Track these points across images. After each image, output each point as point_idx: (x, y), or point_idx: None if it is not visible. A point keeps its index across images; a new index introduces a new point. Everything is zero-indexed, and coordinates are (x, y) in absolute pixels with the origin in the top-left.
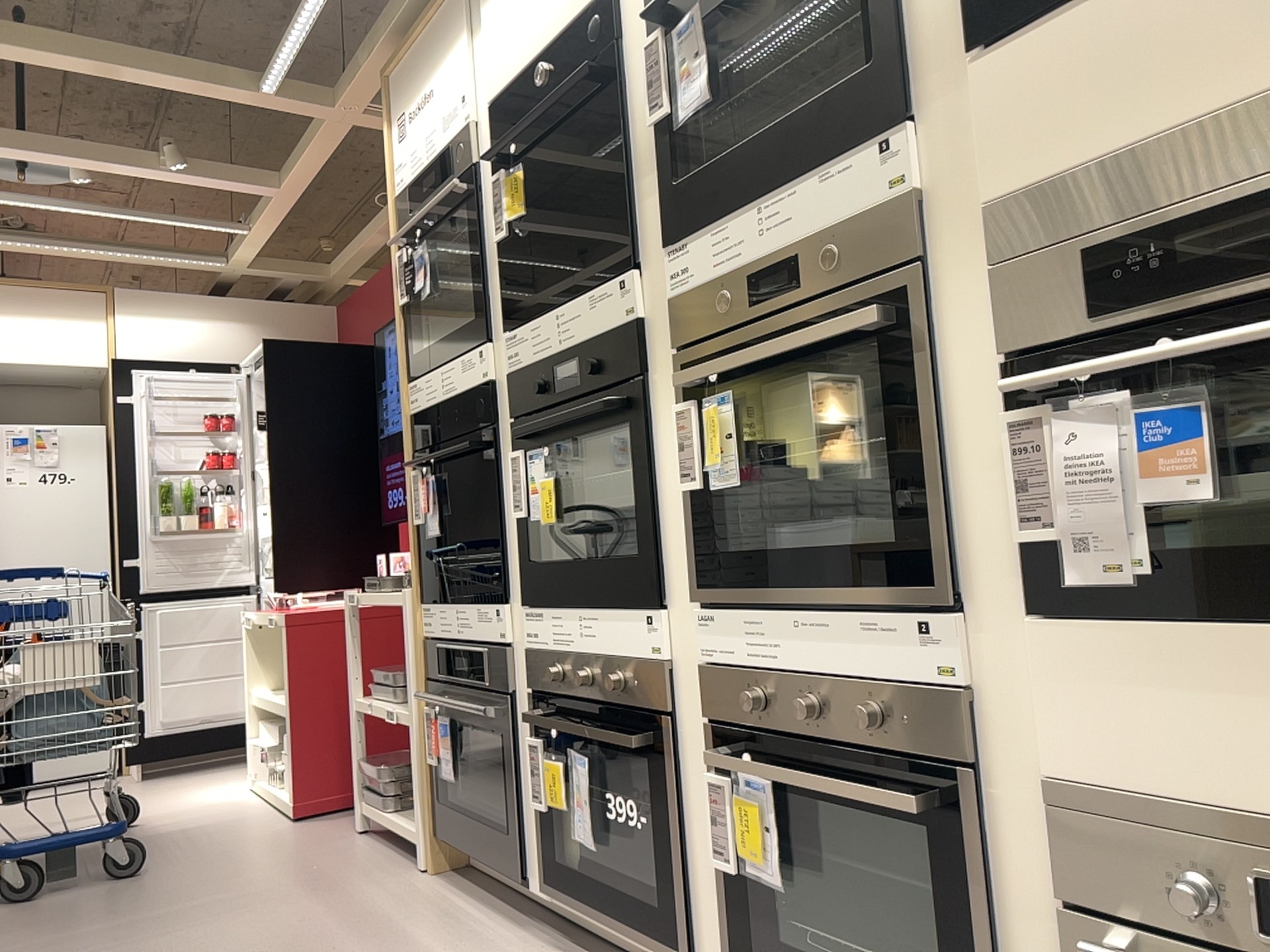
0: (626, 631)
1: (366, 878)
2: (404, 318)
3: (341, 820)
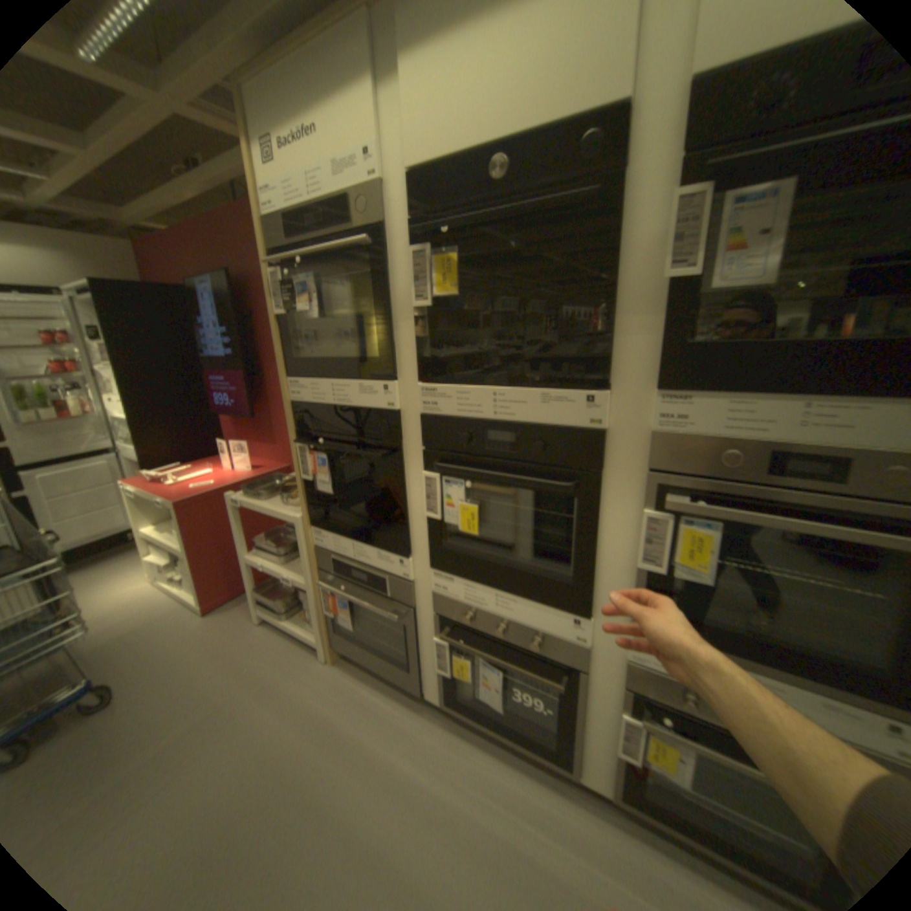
0: (549, 619)
1: (289, 678)
2: (280, 326)
3: (236, 614)
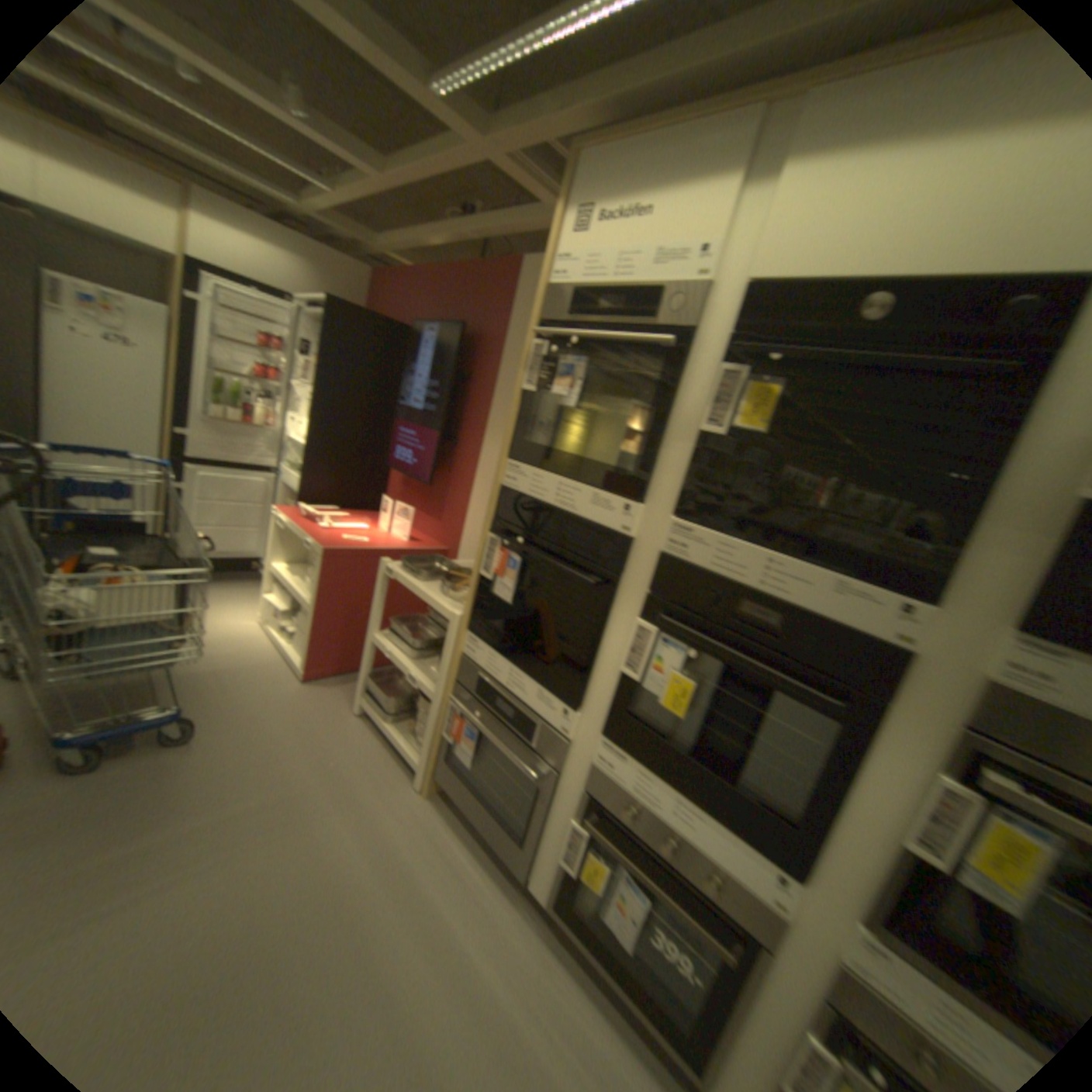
0: (745, 862)
1: (376, 794)
2: (522, 402)
3: (336, 694)
